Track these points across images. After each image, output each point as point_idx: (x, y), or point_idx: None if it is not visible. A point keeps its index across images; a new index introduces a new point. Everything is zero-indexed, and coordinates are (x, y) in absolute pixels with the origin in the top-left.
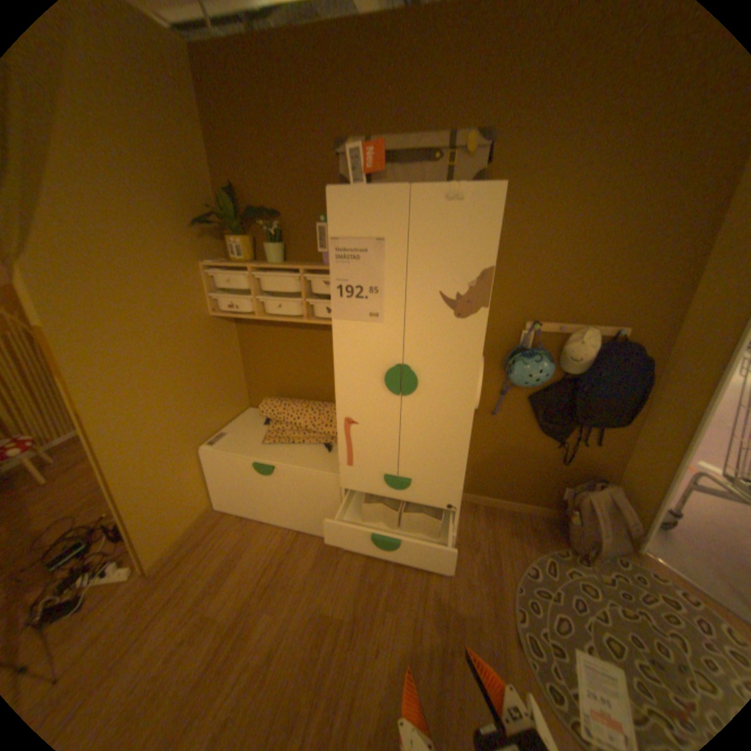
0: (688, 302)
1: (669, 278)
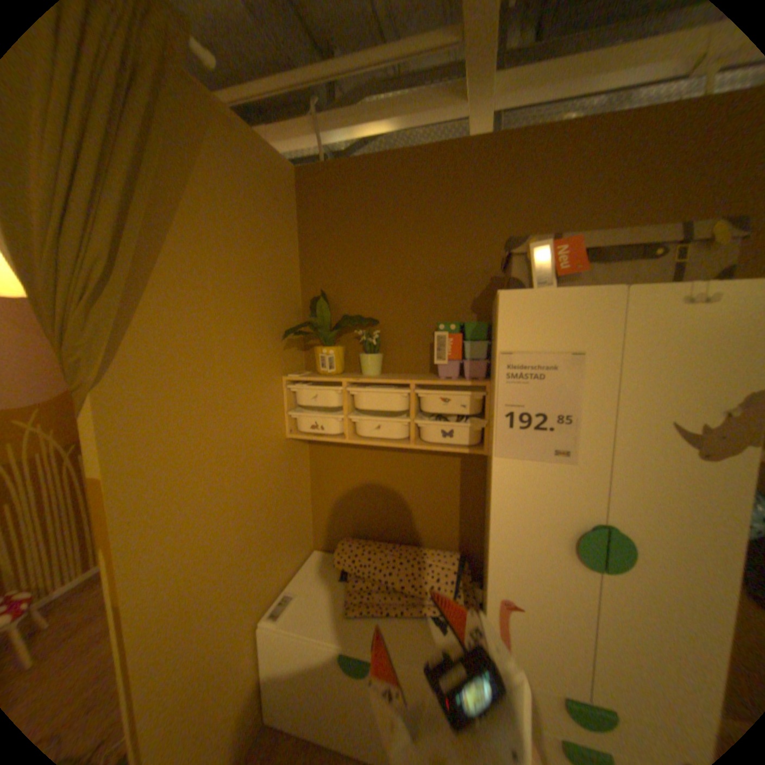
0: None
1: None
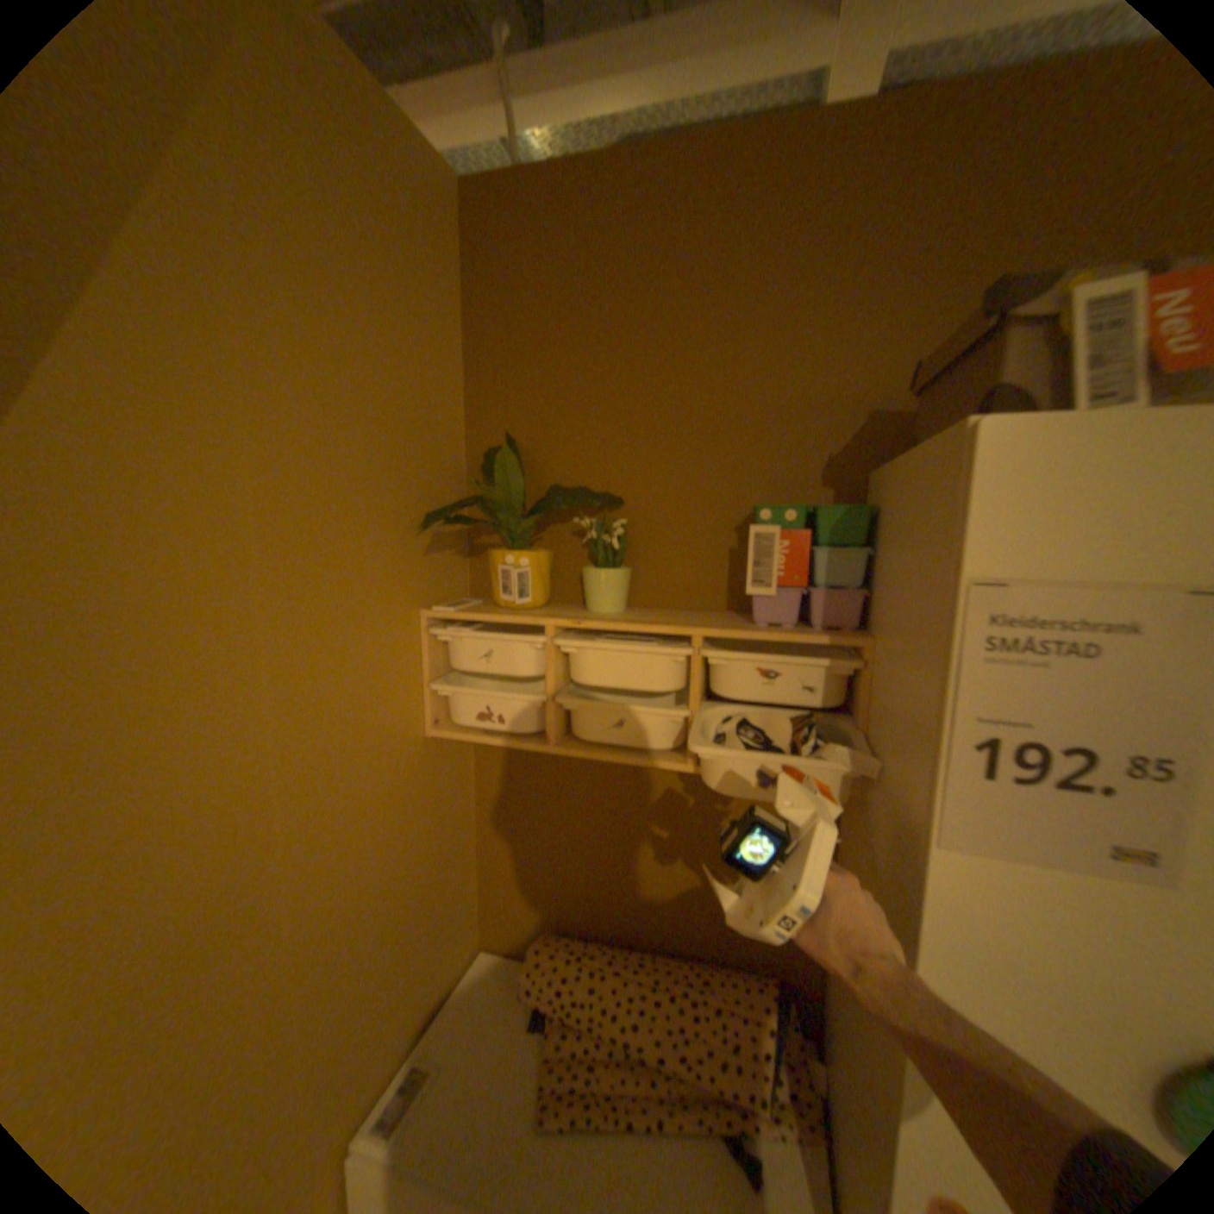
0: None
1: None
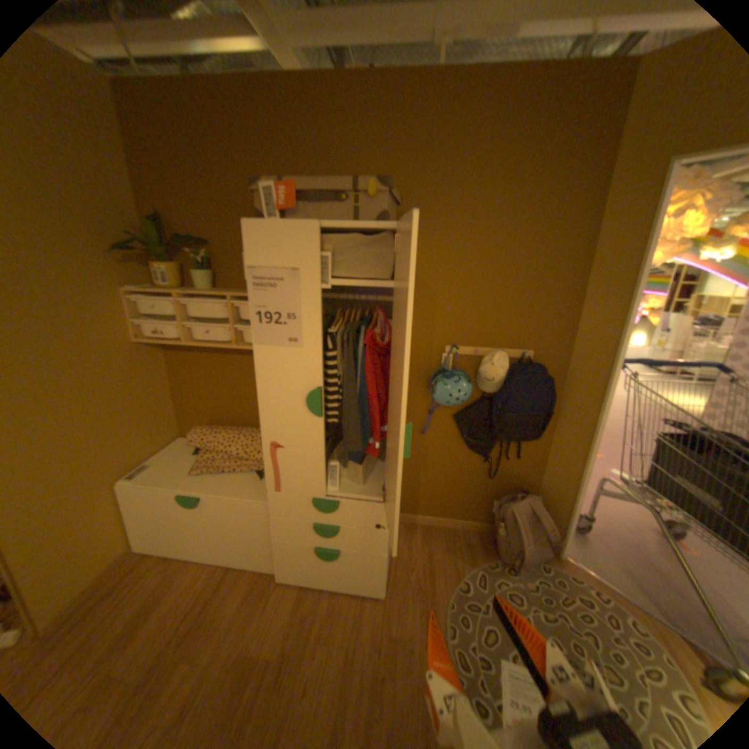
0: (576, 328)
1: (558, 308)
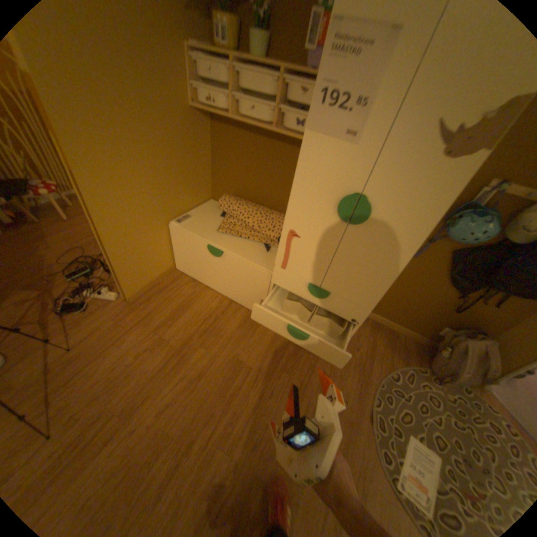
0: None
1: None
